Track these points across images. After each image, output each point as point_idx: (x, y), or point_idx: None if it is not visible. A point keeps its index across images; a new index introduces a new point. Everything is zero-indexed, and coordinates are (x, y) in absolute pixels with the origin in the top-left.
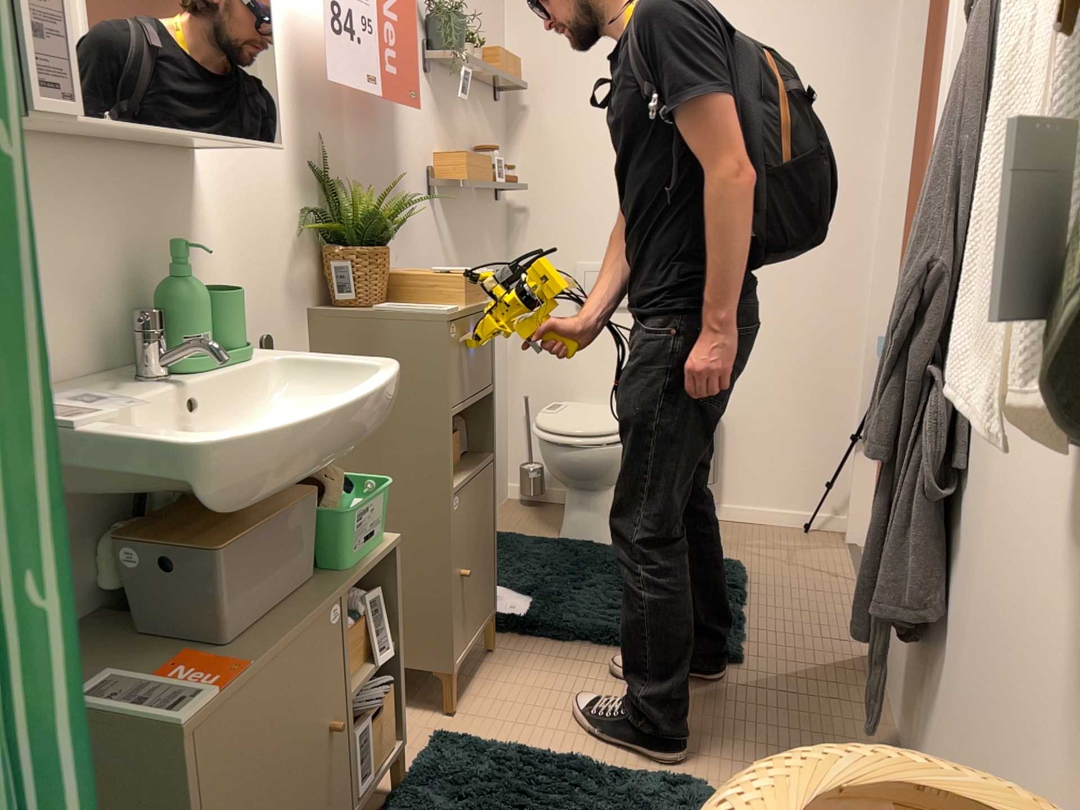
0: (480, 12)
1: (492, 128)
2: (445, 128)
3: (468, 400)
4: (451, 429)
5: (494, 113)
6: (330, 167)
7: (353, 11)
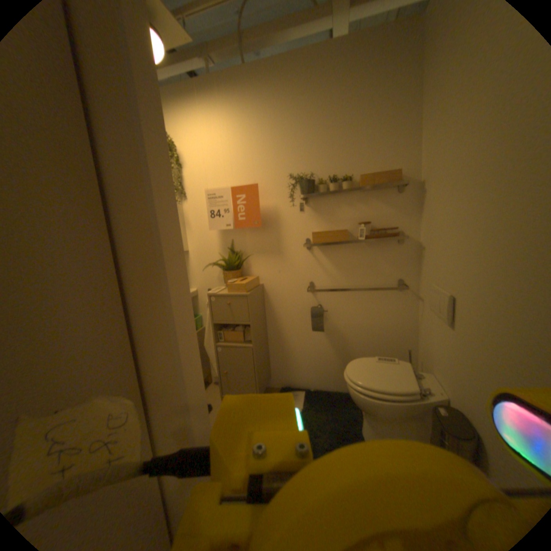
0: (375, 150)
1: (394, 204)
2: (324, 218)
3: (226, 321)
4: (212, 326)
5: (399, 195)
6: (237, 246)
7: (218, 207)
